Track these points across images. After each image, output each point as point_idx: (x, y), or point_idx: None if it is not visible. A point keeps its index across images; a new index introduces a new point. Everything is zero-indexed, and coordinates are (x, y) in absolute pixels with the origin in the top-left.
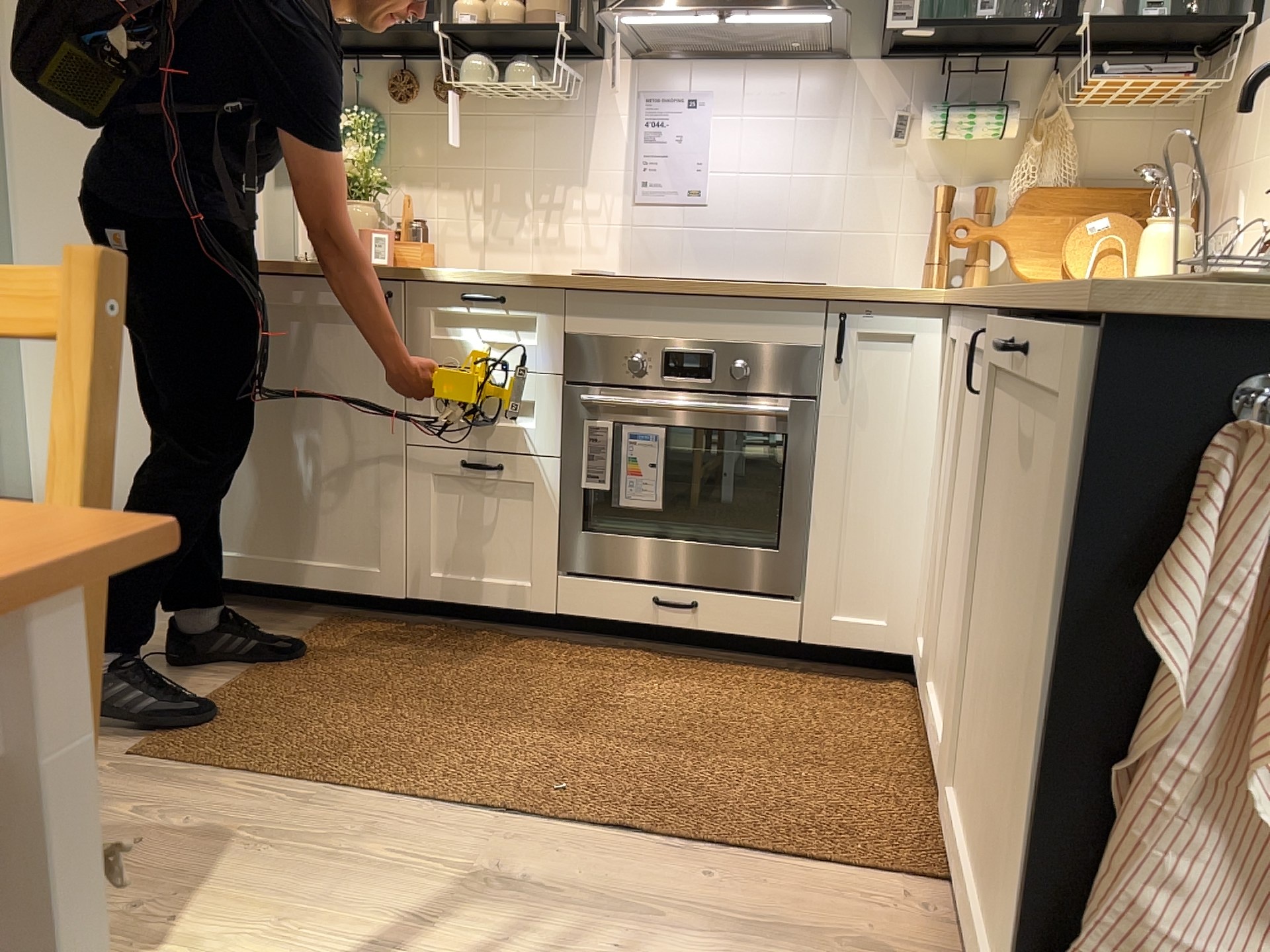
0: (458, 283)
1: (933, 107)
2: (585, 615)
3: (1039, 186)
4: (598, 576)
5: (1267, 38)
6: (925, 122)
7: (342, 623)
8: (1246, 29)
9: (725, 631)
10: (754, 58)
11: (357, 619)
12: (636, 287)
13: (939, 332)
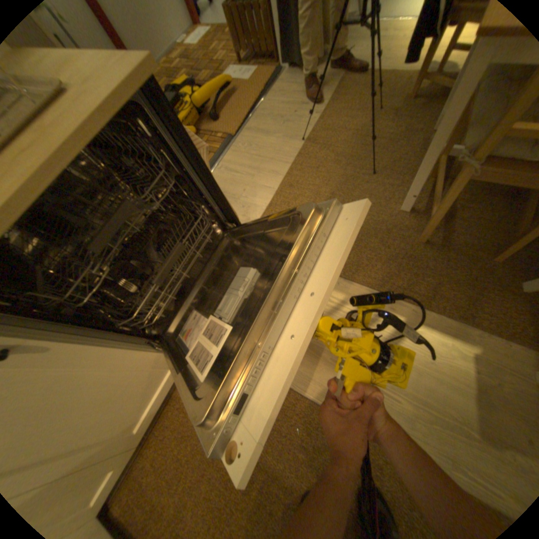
0: None
1: None
2: None
3: None
4: None
5: None
6: None
7: None
8: None
9: None
10: None
11: None
12: None
13: None
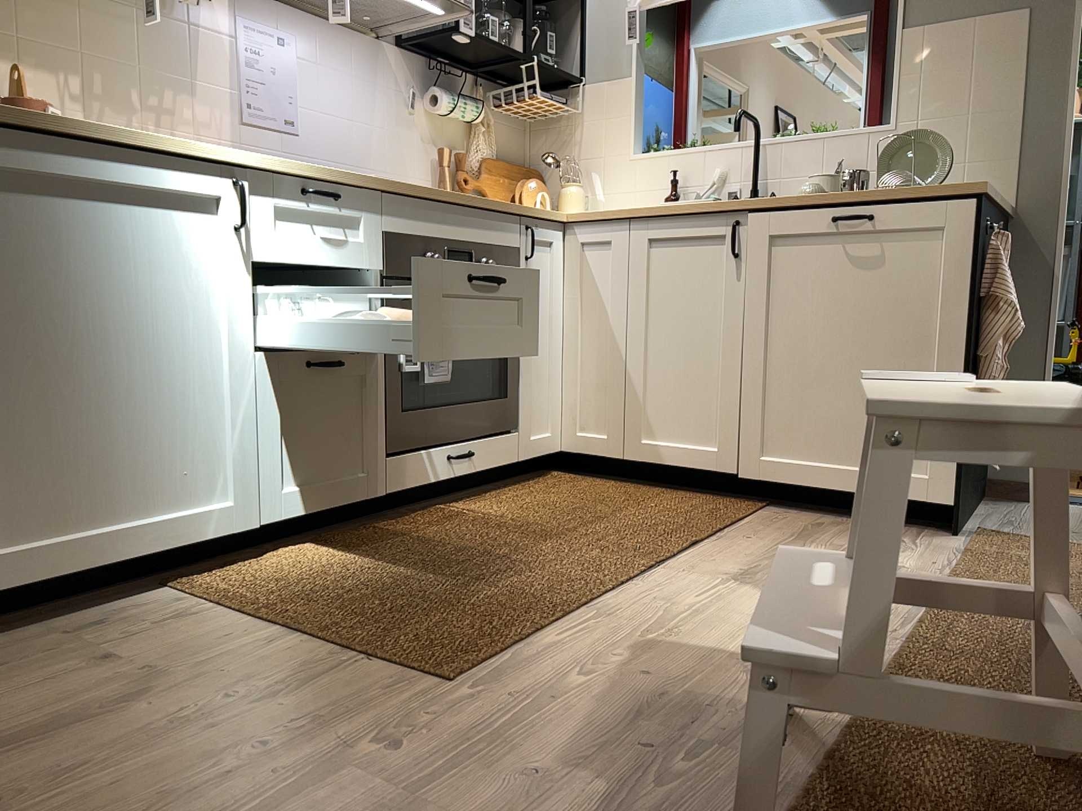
0: (304, 178)
1: (448, 93)
2: (406, 484)
3: (486, 157)
4: (400, 450)
5: (598, 93)
6: (448, 103)
7: (192, 582)
8: (574, 85)
9: (484, 465)
10: (315, 21)
11: (188, 575)
12: (431, 194)
13: (561, 237)
